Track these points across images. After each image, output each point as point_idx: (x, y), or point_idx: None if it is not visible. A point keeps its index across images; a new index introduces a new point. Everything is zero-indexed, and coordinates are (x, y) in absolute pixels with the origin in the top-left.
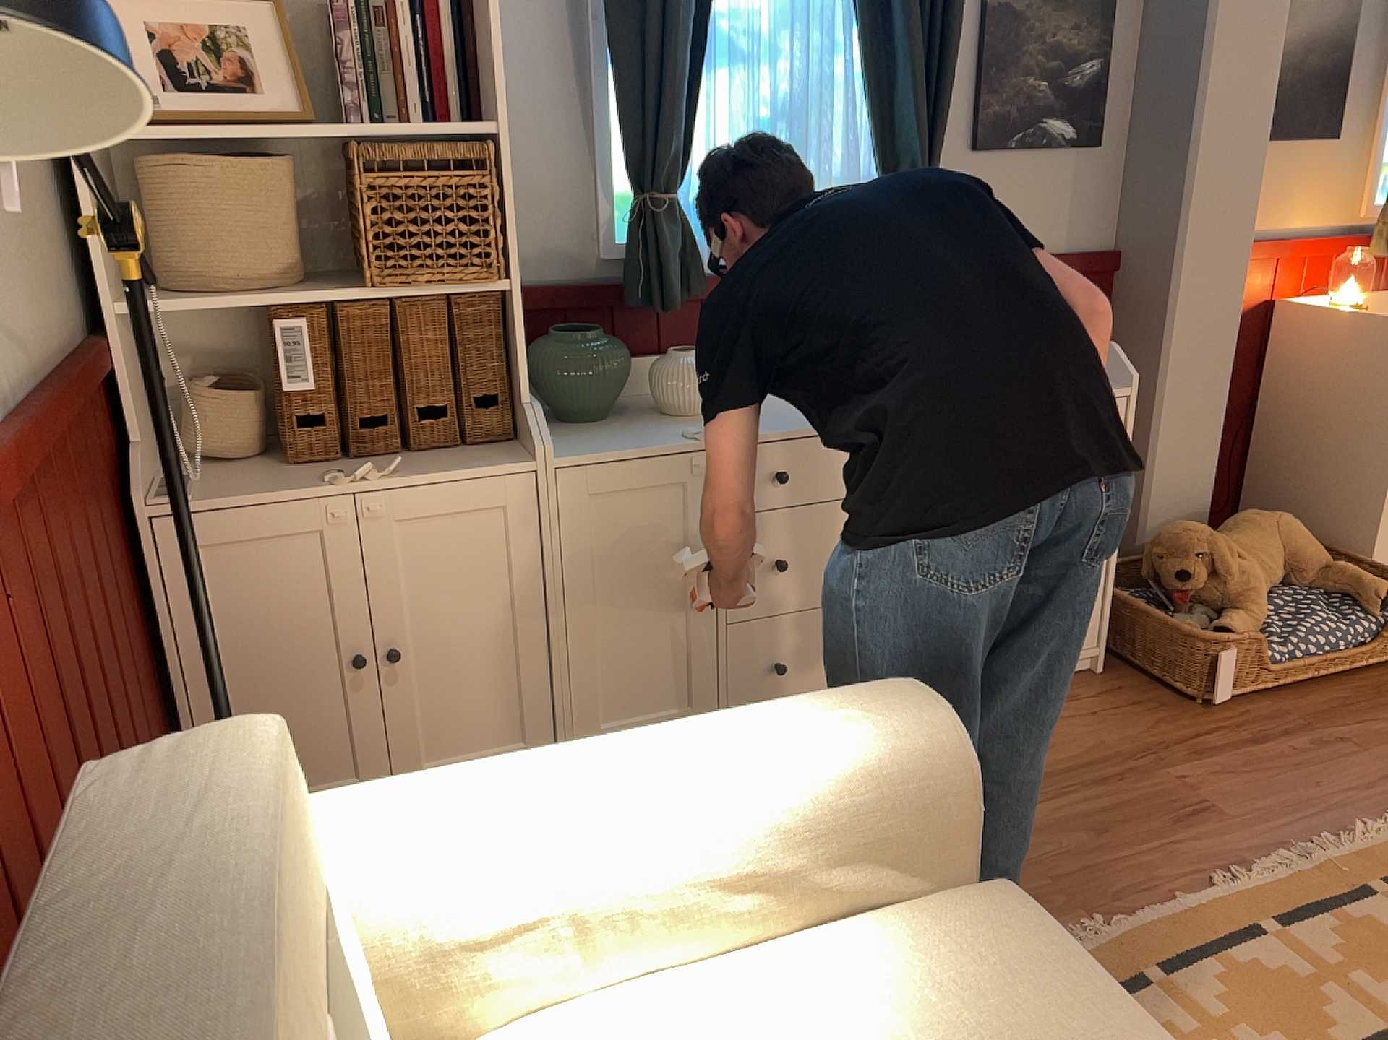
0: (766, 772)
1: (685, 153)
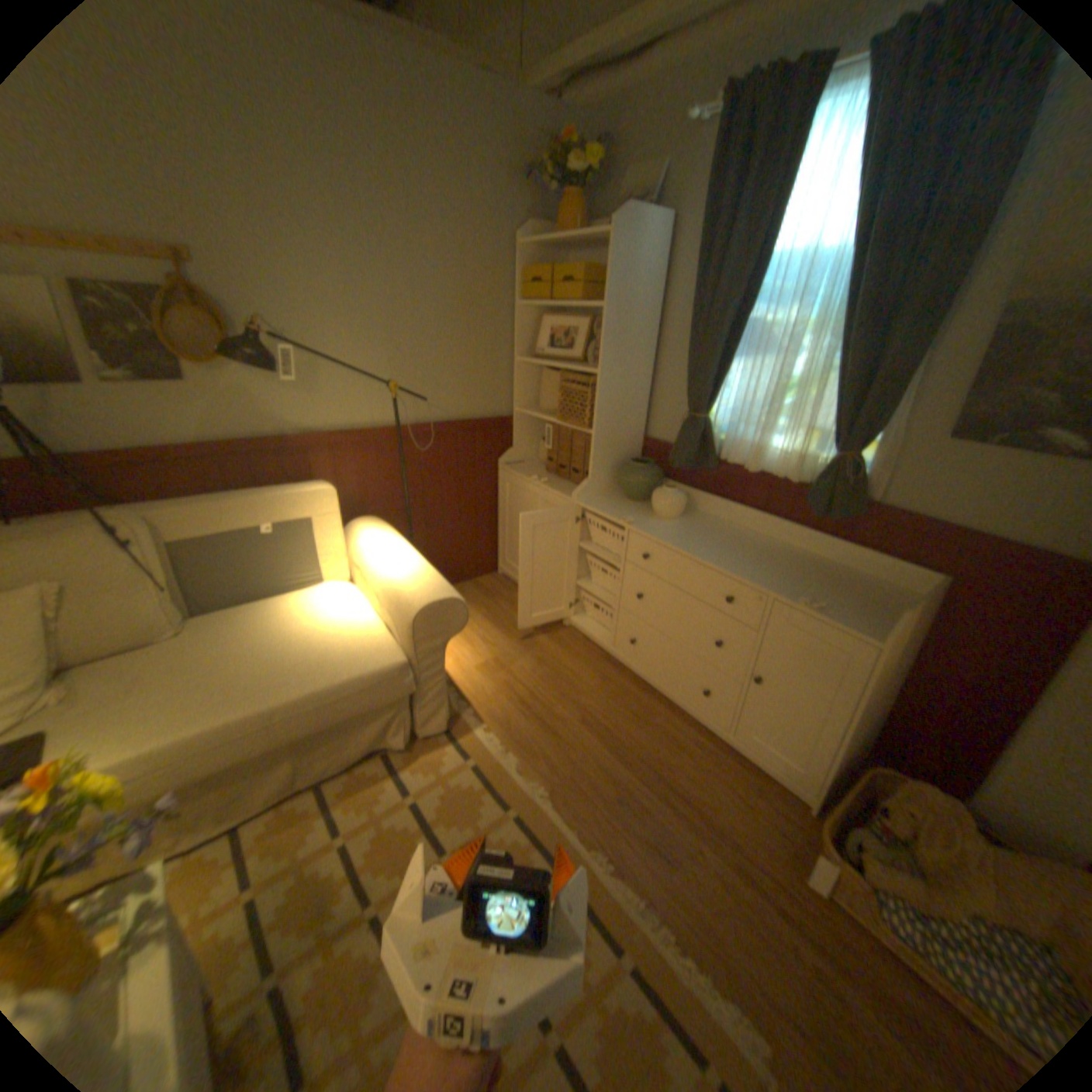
0: (395, 576)
1: (714, 396)
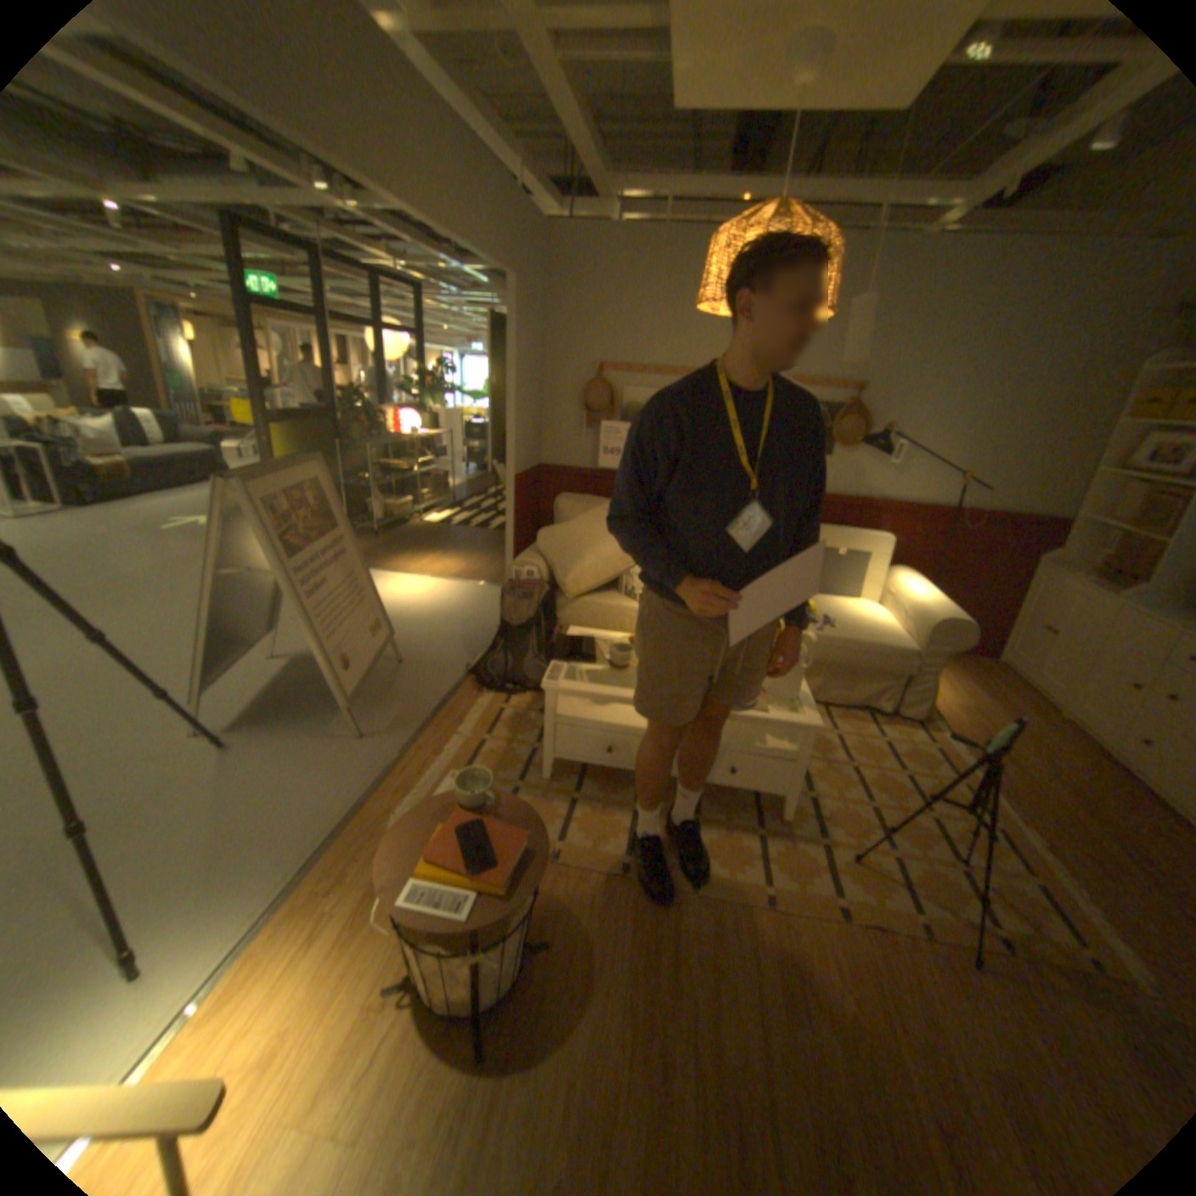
0: (925, 601)
1: None
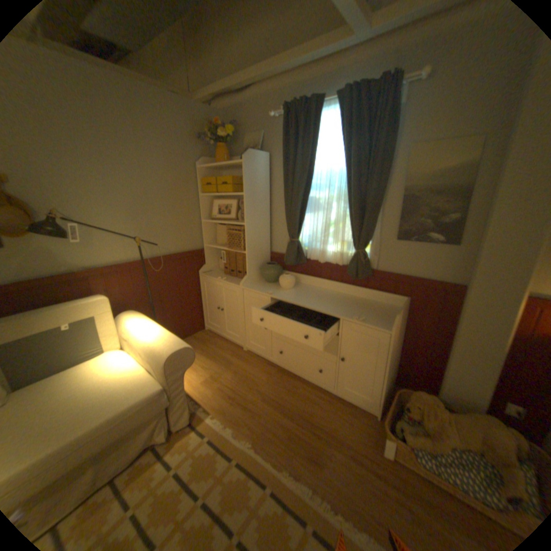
0: (150, 341)
1: (299, 231)
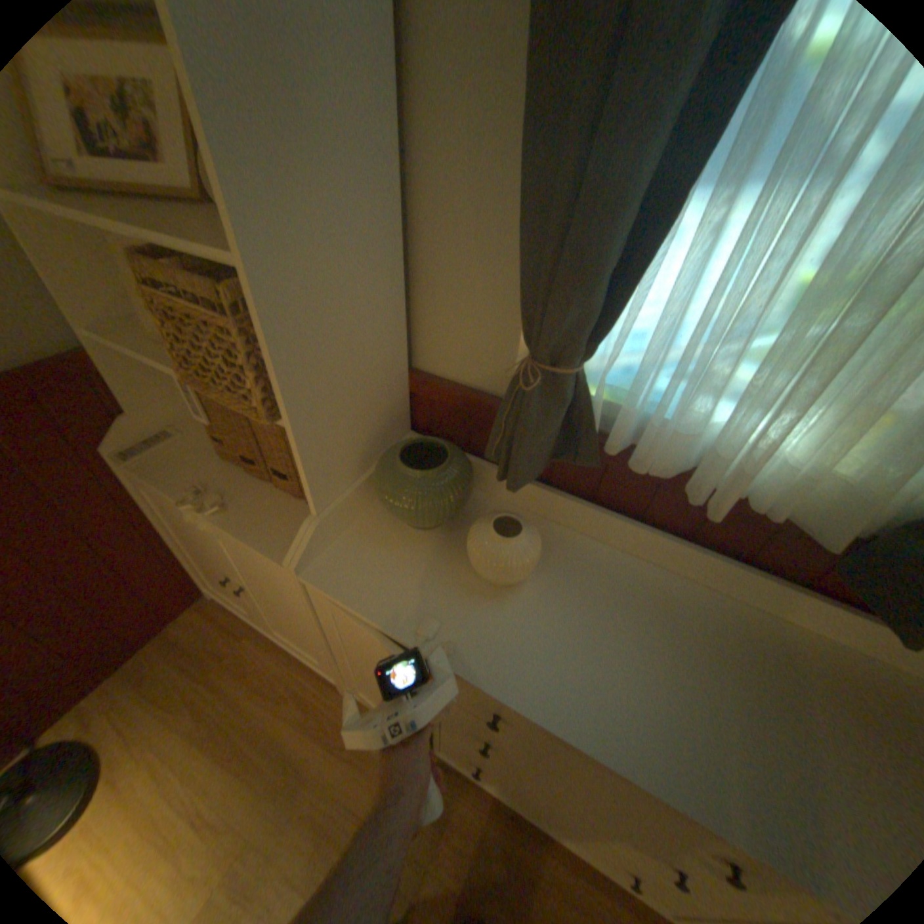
0: None
1: (613, 317)
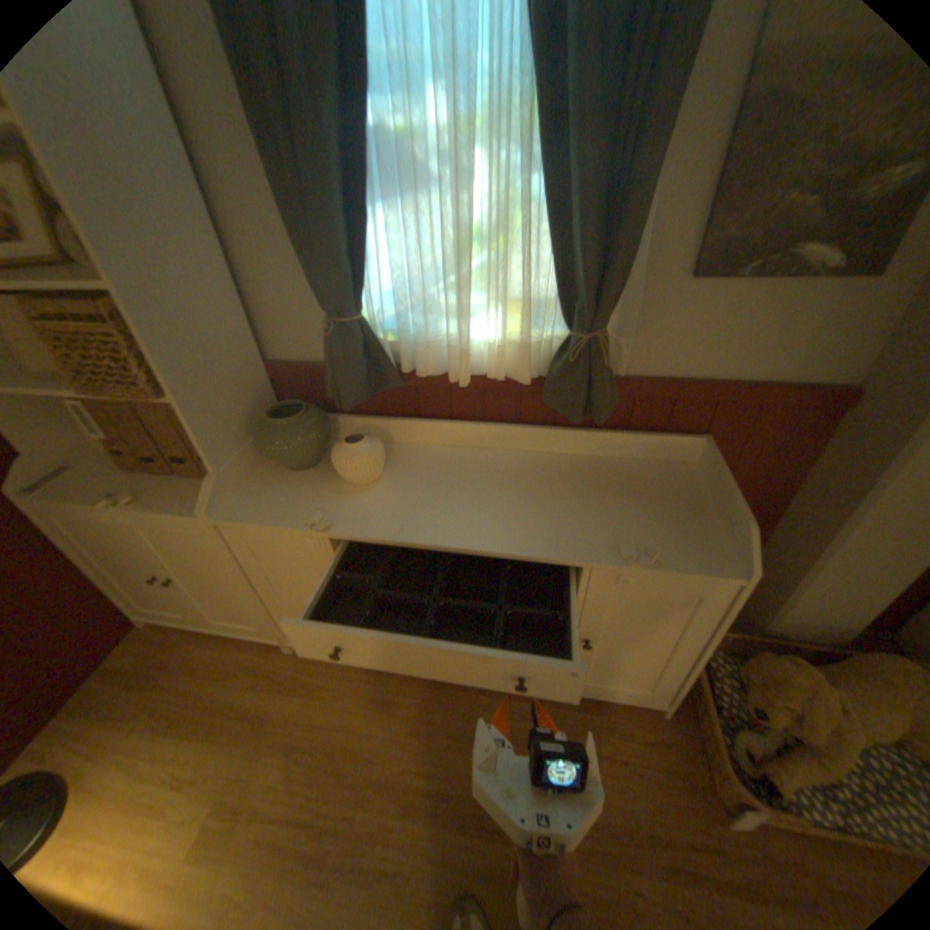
0: None
1: (361, 280)
